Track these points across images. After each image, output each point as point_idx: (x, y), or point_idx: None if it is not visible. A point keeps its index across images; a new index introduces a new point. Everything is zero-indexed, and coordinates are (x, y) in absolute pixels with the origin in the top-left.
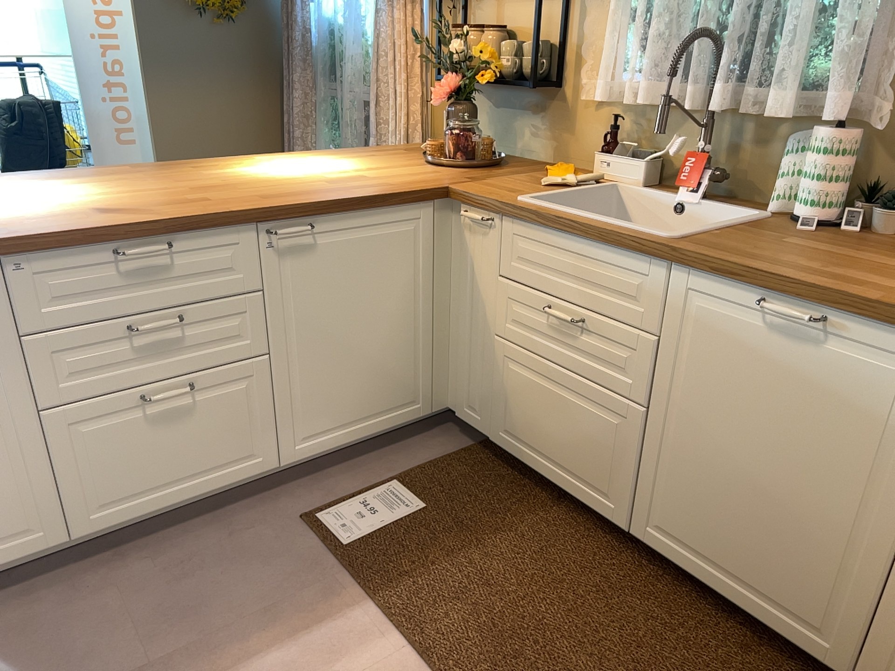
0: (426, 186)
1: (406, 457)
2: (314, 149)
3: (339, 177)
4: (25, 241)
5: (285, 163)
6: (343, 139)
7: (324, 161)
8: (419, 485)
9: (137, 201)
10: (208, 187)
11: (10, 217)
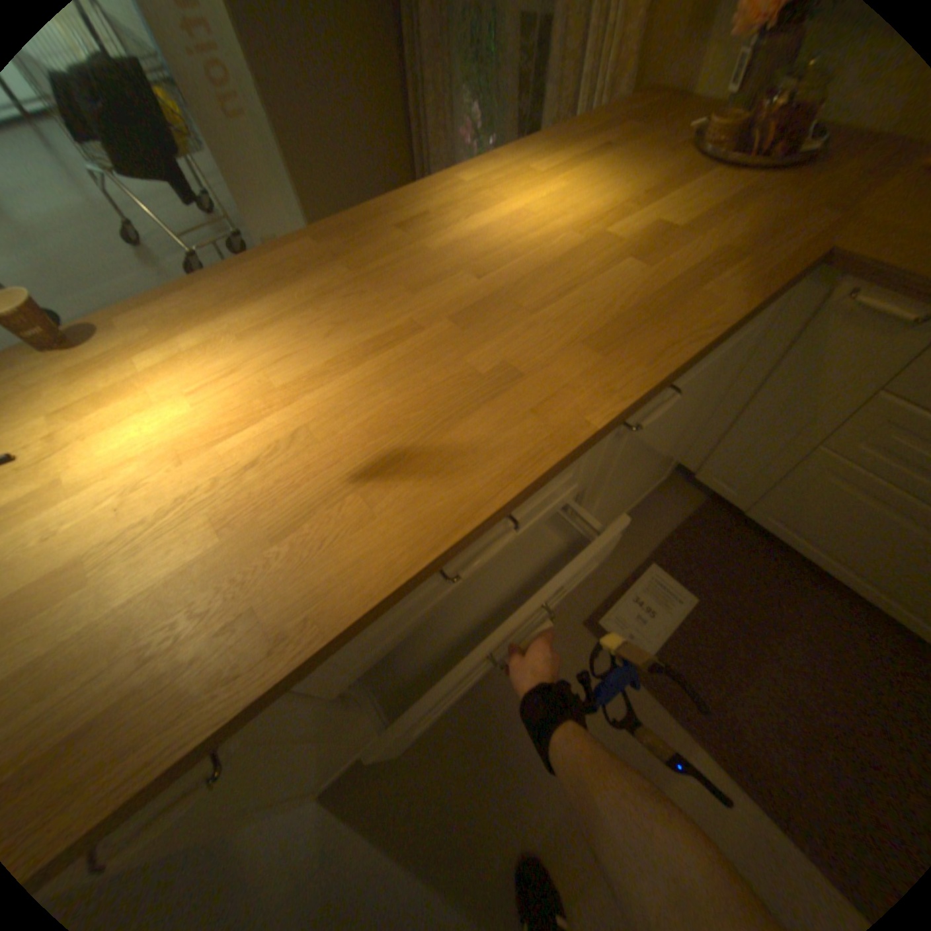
0: (804, 251)
1: (650, 525)
2: (447, 97)
3: (639, 234)
4: (306, 660)
5: (516, 191)
6: (496, 82)
7: (562, 172)
8: (681, 568)
9: (406, 398)
10: (474, 307)
11: (229, 521)
